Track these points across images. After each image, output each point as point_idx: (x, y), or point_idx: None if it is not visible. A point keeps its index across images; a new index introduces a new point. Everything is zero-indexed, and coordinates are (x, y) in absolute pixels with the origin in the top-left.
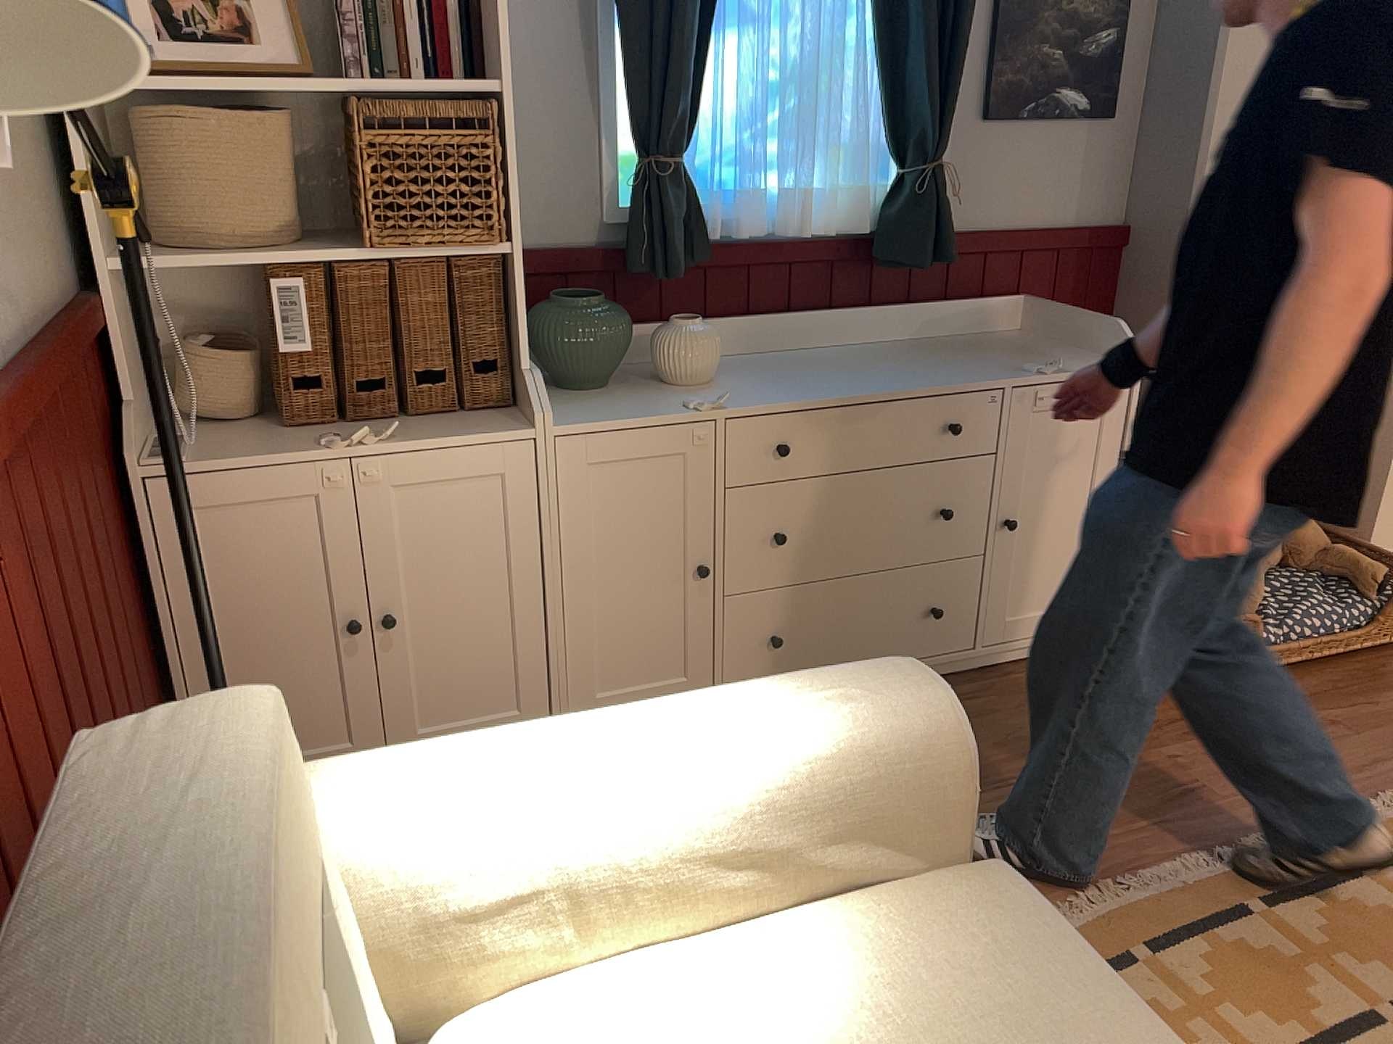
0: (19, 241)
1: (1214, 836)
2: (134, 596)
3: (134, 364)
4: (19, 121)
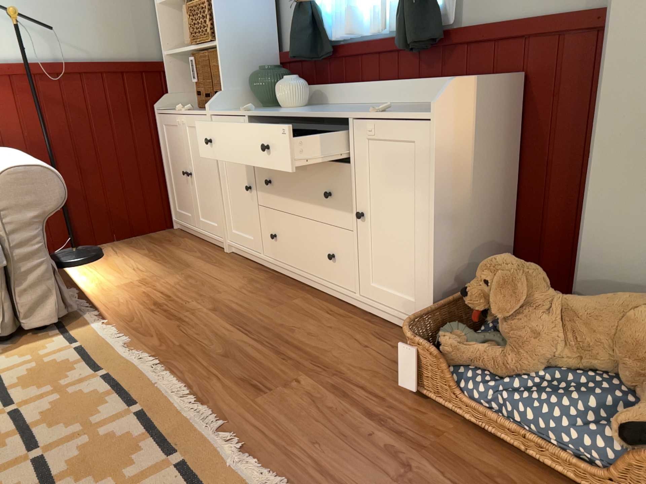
0: (107, 41)
1: (209, 398)
2: (151, 146)
3: (179, 85)
4: (130, 13)
